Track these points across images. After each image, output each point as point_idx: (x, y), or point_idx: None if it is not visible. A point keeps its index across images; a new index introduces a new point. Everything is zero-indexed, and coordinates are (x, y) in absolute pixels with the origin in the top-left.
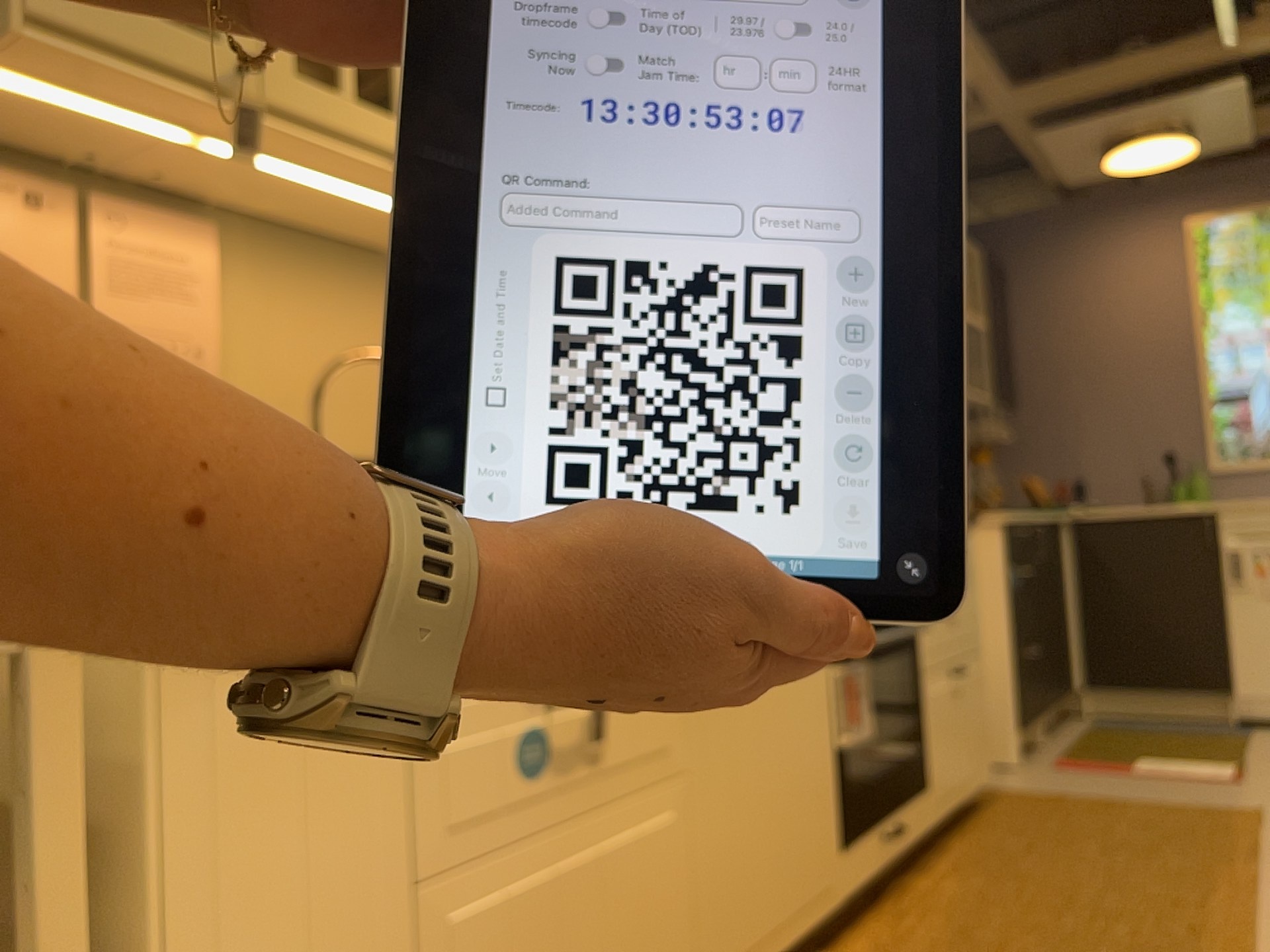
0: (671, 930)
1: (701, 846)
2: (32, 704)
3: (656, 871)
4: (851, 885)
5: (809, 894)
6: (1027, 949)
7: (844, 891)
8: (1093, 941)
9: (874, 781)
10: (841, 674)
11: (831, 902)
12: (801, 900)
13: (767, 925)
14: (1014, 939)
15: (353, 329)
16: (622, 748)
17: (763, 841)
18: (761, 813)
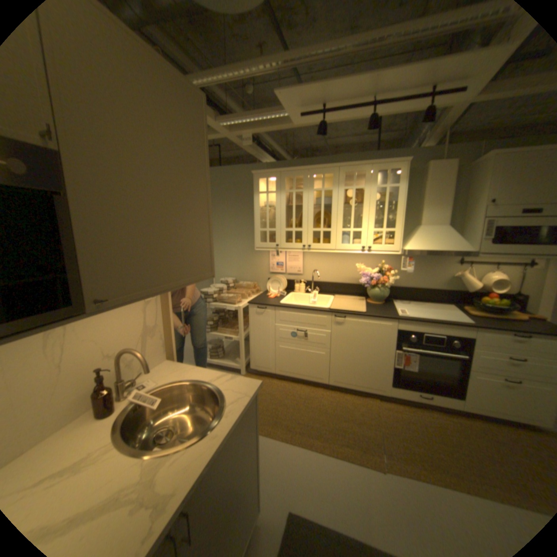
0: (322, 368)
1: (333, 361)
2: (239, 315)
3: (319, 359)
4: (395, 395)
5: (372, 387)
6: (413, 435)
7: (391, 395)
8: (431, 449)
9: (418, 382)
10: (400, 353)
11: (383, 393)
12: (368, 386)
13: (354, 383)
14: (417, 433)
15: (327, 262)
16: (313, 340)
17: (354, 370)
18: (355, 365)
